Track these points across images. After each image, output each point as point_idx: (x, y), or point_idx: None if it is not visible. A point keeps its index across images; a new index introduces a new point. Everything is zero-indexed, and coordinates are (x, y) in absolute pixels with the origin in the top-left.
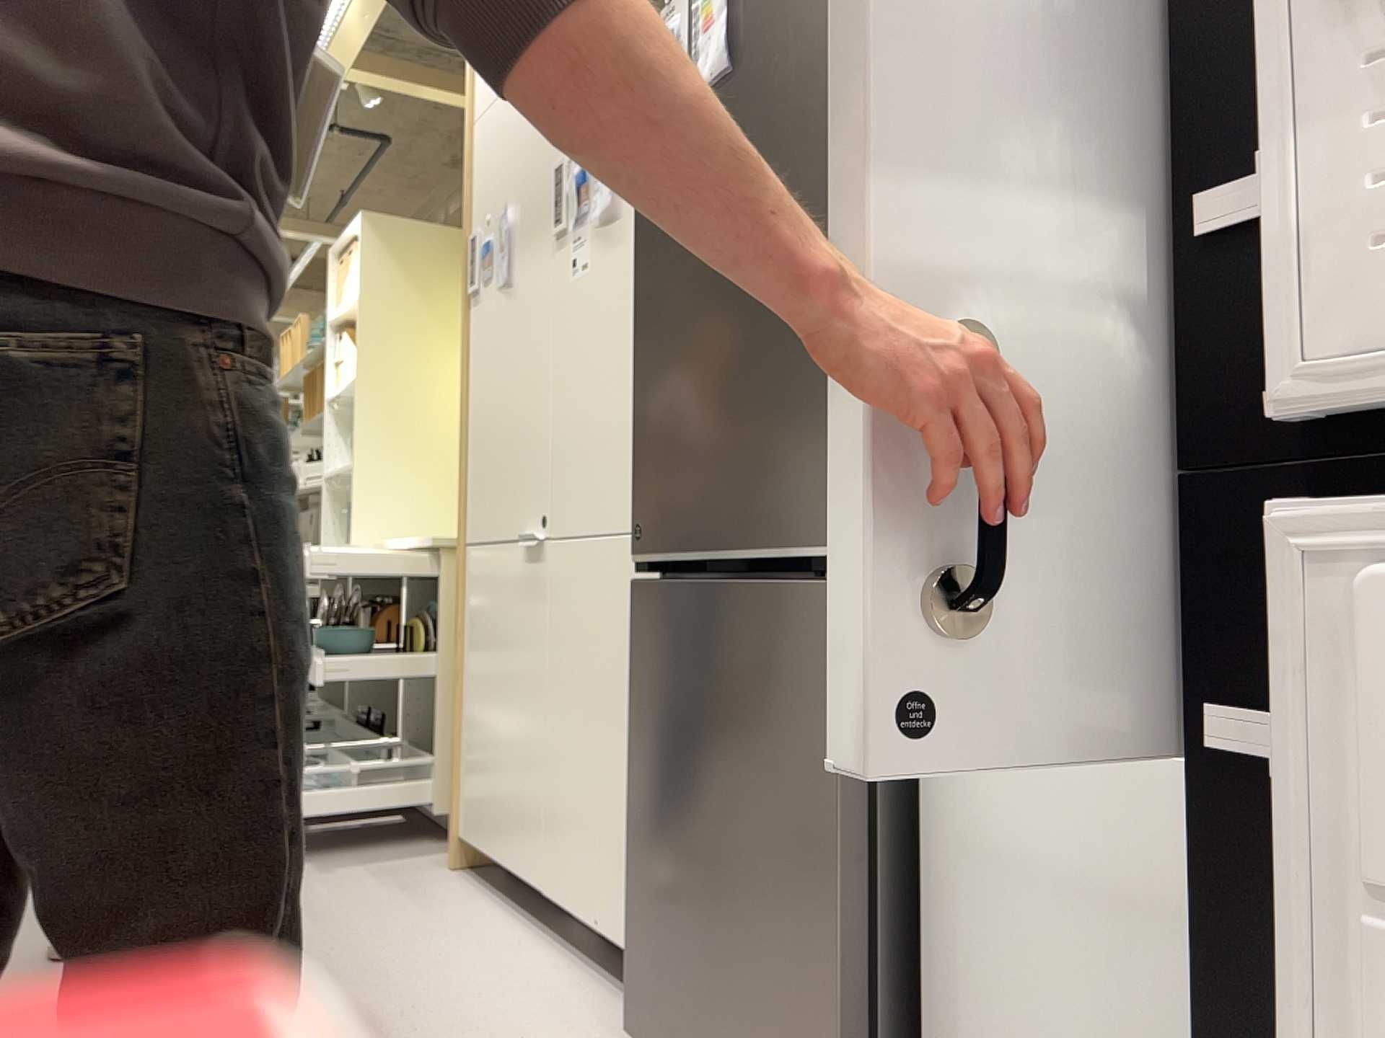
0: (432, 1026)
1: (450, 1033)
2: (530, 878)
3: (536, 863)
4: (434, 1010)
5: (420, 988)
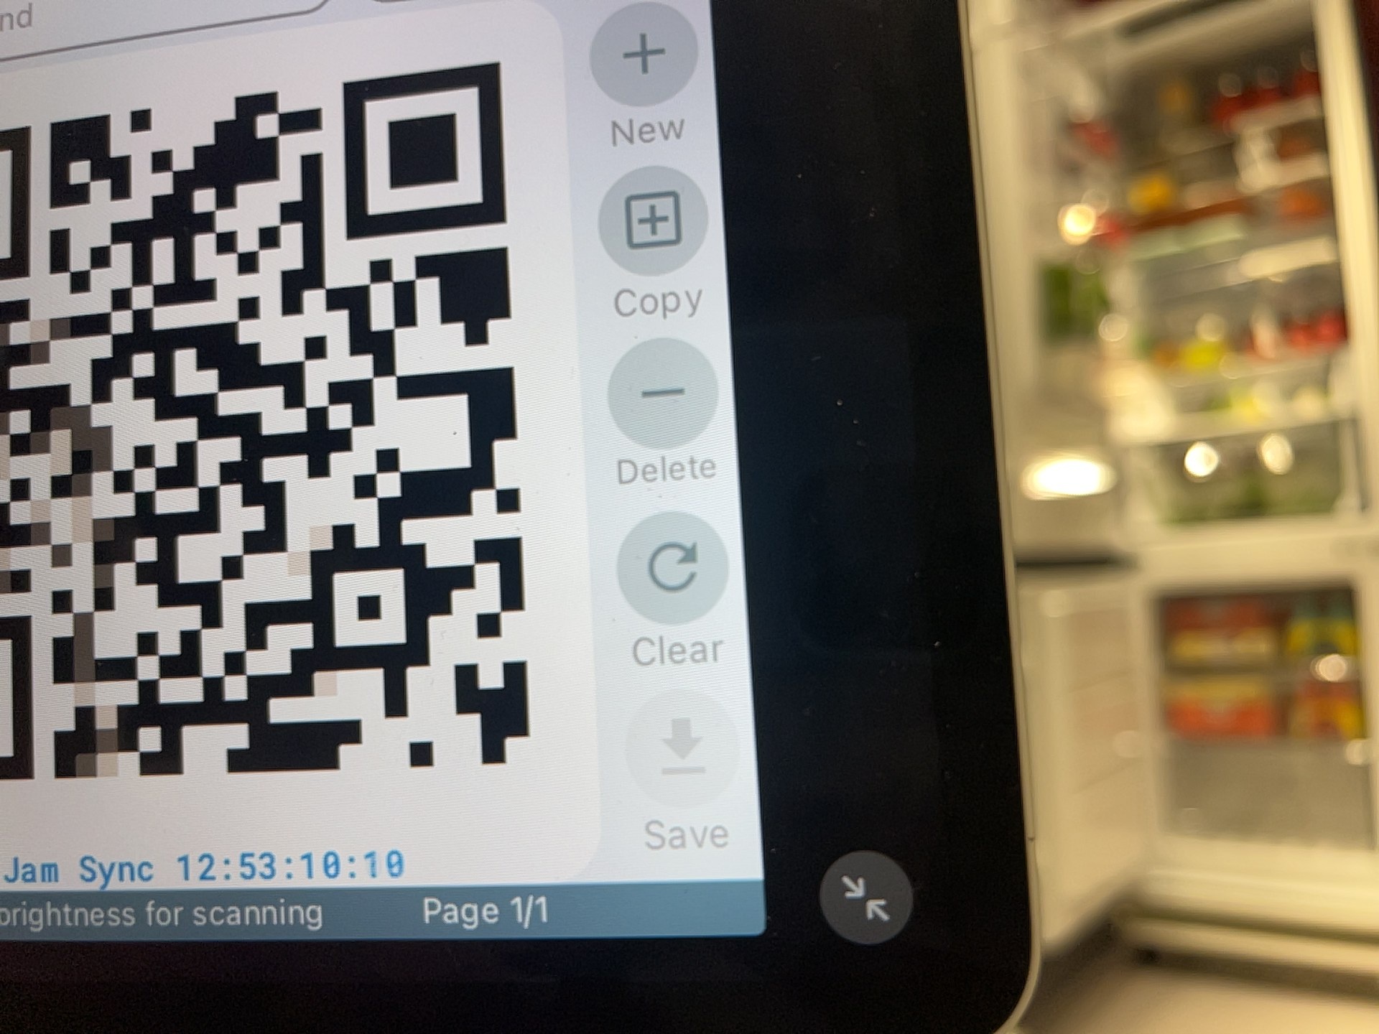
0: None
1: None
2: None
3: None
4: None
5: None
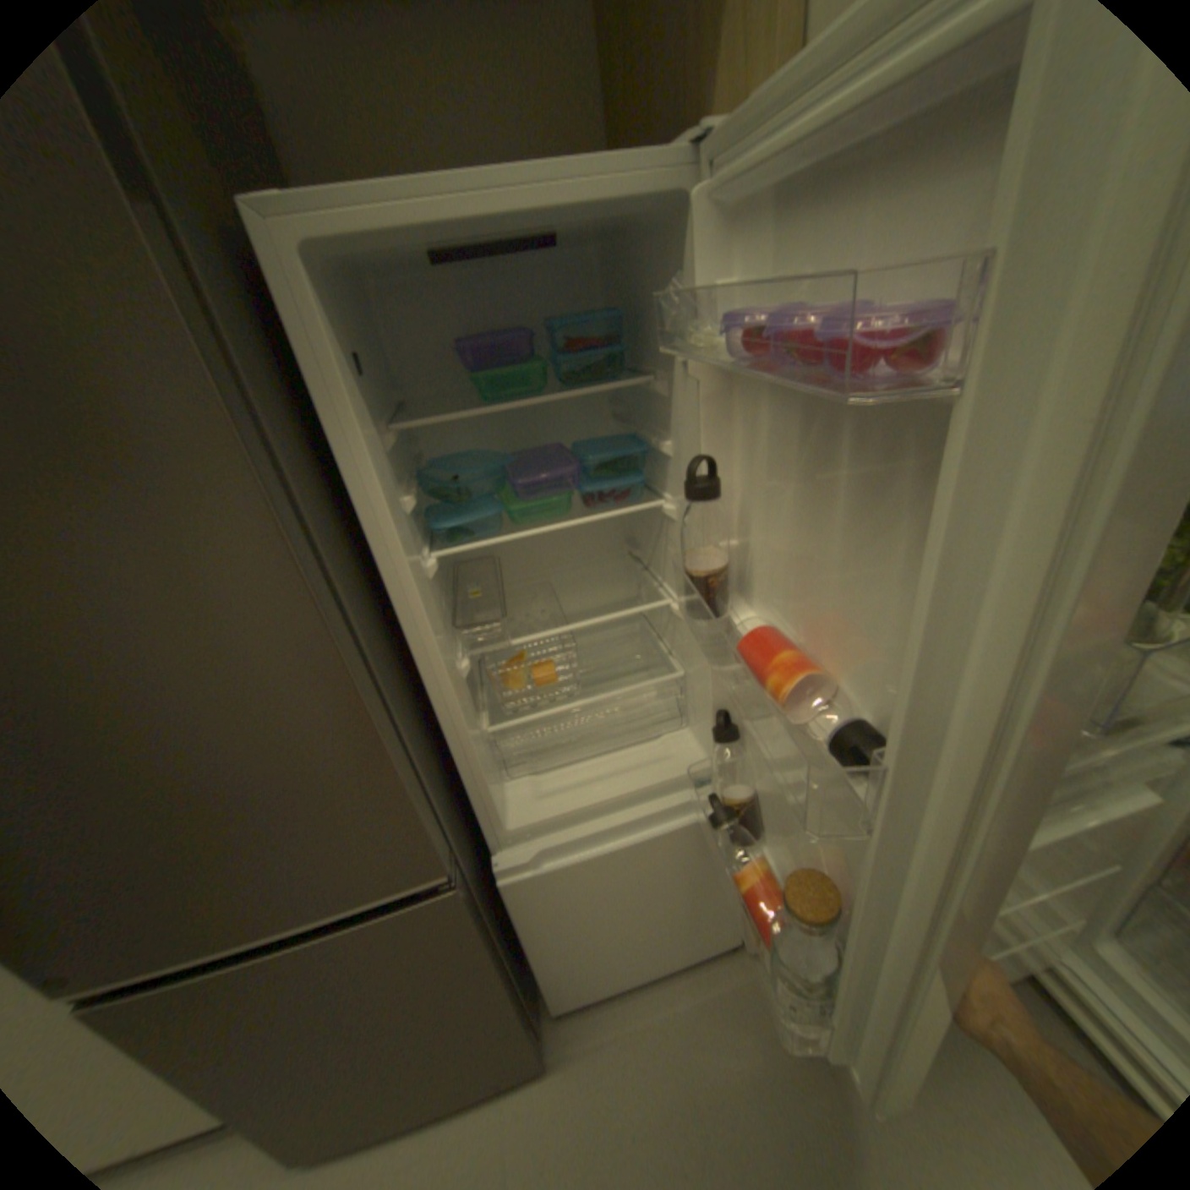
0: None
1: None
2: None
3: None
4: None
5: None
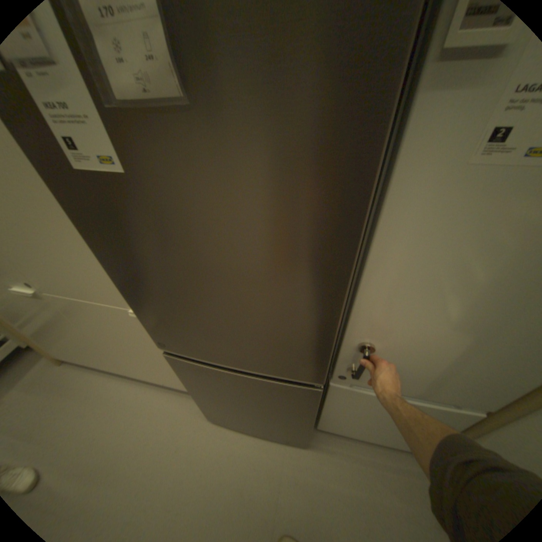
0: (139, 458)
1: (149, 456)
2: (114, 372)
3: (114, 370)
4: (132, 449)
5: (116, 442)
